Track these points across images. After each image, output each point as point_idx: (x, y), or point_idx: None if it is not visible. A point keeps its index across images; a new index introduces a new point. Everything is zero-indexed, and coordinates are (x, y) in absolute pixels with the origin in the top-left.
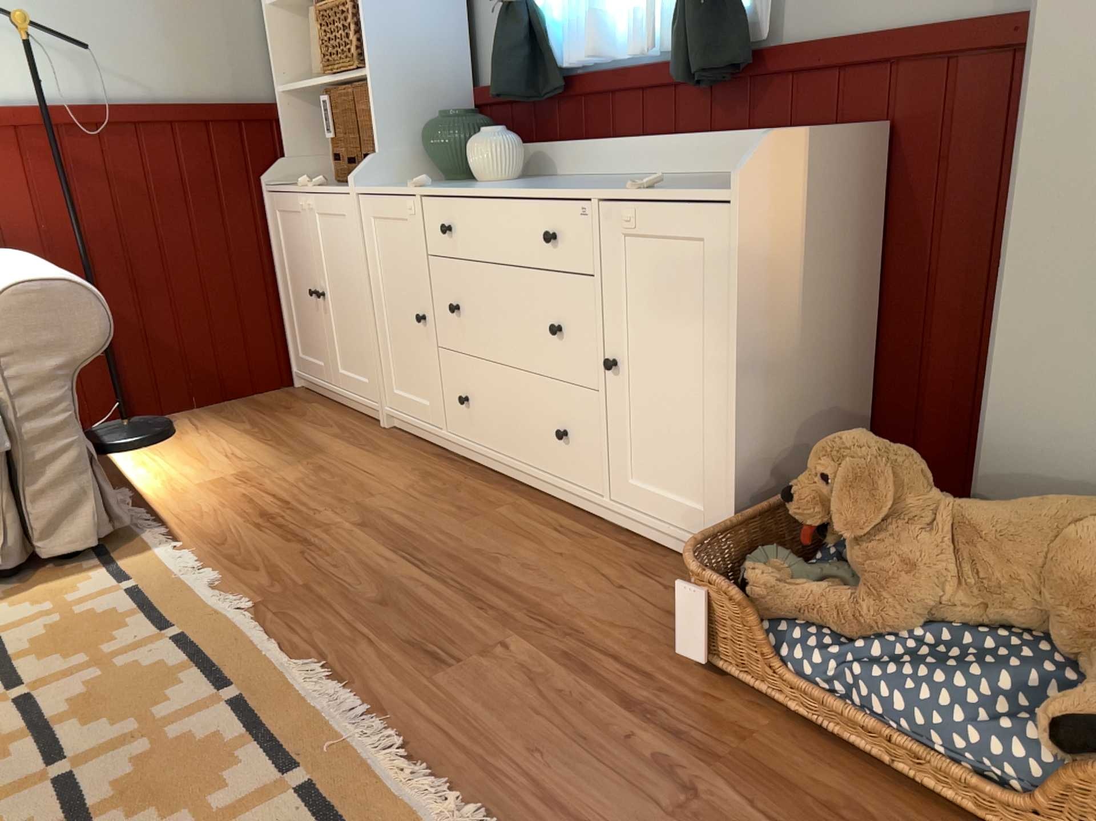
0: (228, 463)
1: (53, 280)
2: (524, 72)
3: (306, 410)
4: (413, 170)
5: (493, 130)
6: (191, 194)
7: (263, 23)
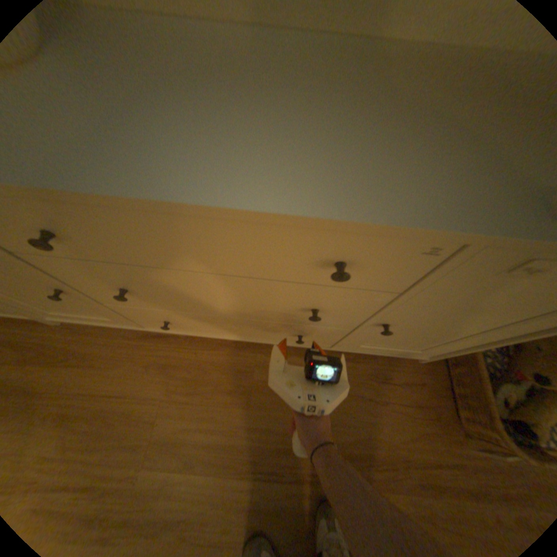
0: None
1: None
2: None
3: None
4: None
5: None
6: None
7: None
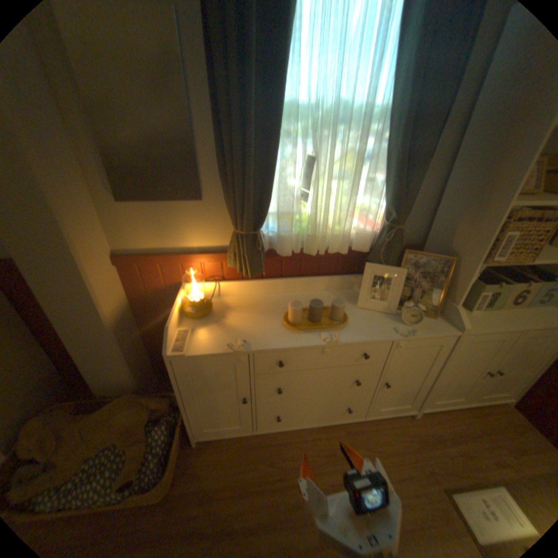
0: None
1: None
2: None
3: None
4: None
5: None
6: None
7: None
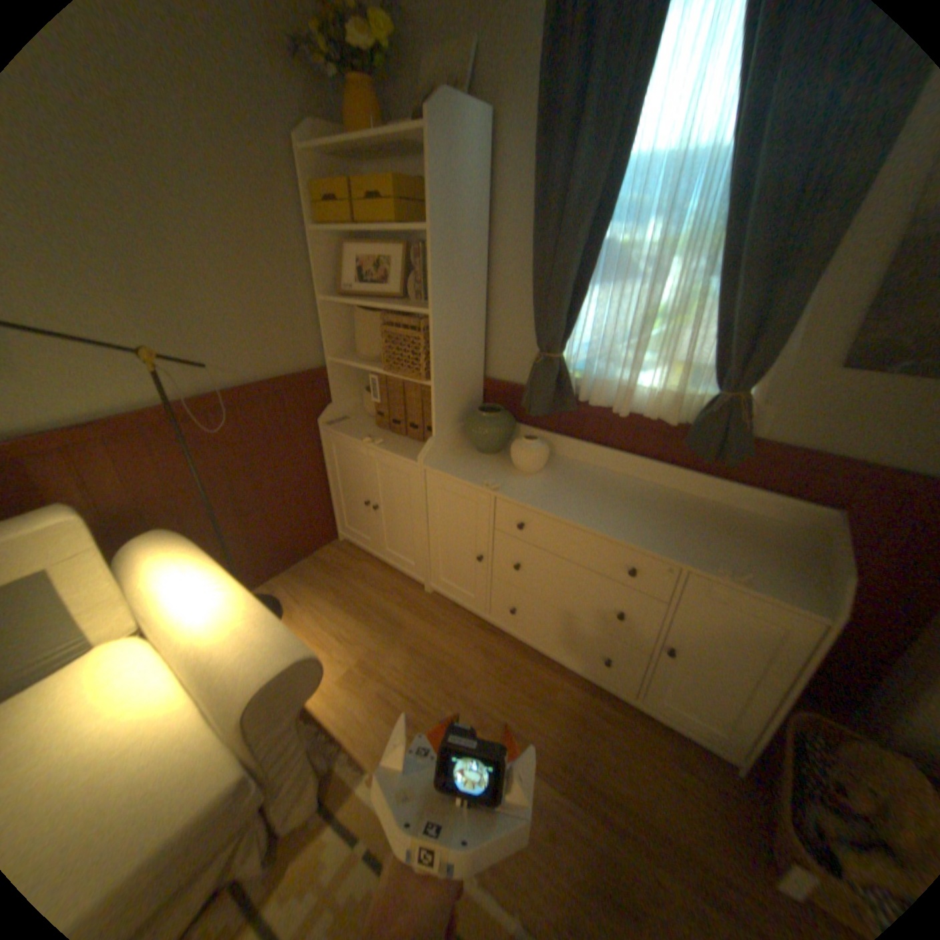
0: (343, 648)
1: (284, 663)
2: (555, 398)
3: (362, 568)
4: (454, 439)
5: (529, 434)
6: (272, 438)
7: (315, 306)
